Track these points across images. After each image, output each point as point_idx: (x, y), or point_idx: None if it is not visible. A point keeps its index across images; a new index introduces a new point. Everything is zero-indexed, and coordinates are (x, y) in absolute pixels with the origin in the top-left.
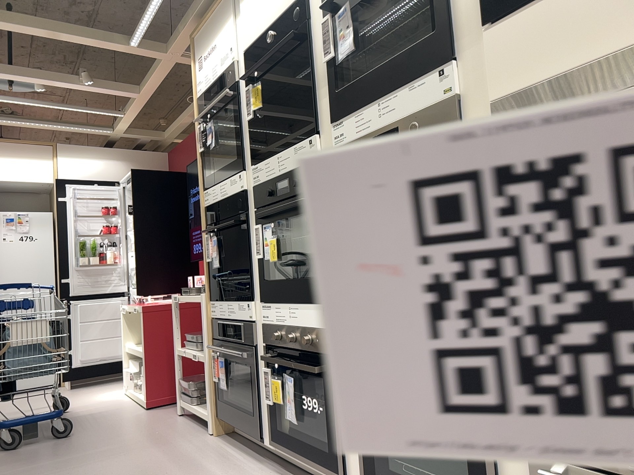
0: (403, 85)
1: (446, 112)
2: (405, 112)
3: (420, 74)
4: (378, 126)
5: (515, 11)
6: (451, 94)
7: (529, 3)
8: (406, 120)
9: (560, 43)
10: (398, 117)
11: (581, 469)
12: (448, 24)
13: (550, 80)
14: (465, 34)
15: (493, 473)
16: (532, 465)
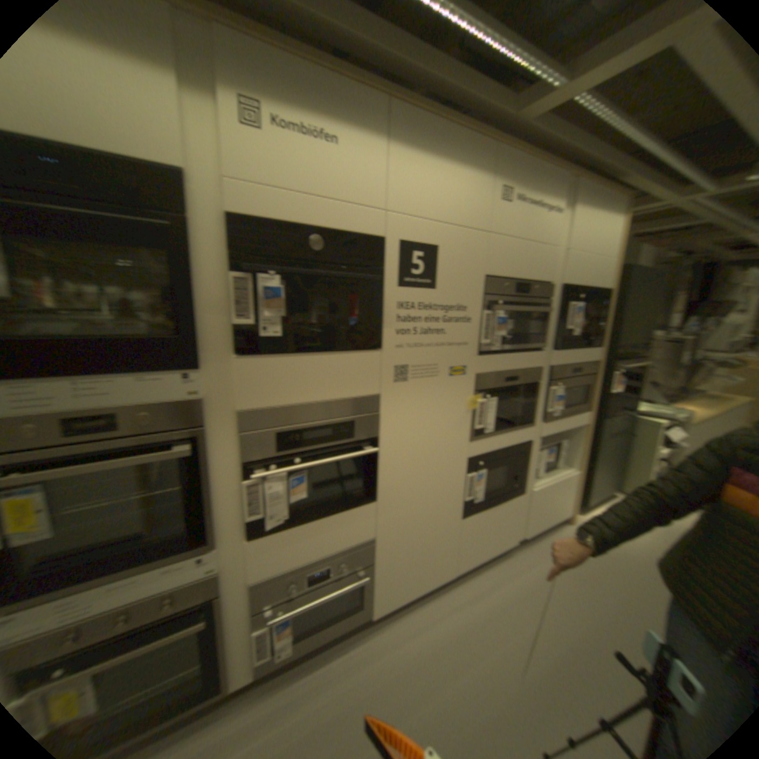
0: (121, 373)
1: (187, 412)
2: (125, 402)
3: (151, 370)
4: (66, 409)
5: (258, 354)
6: (193, 397)
7: (270, 354)
8: (123, 409)
9: (289, 388)
10: (112, 405)
11: (275, 607)
12: (192, 335)
13: (279, 407)
14: (209, 351)
15: (215, 650)
16: (244, 626)
